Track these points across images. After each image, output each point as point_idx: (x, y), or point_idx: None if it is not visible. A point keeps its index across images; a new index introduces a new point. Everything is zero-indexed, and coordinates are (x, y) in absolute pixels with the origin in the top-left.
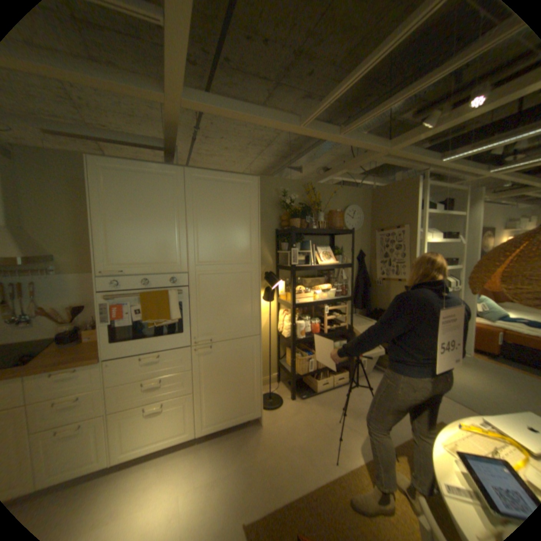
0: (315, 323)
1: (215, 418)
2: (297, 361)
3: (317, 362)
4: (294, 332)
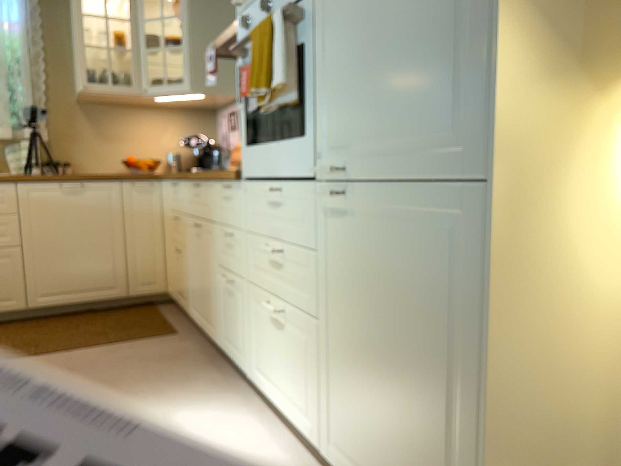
0: None
1: (357, 448)
2: None
3: None
4: None
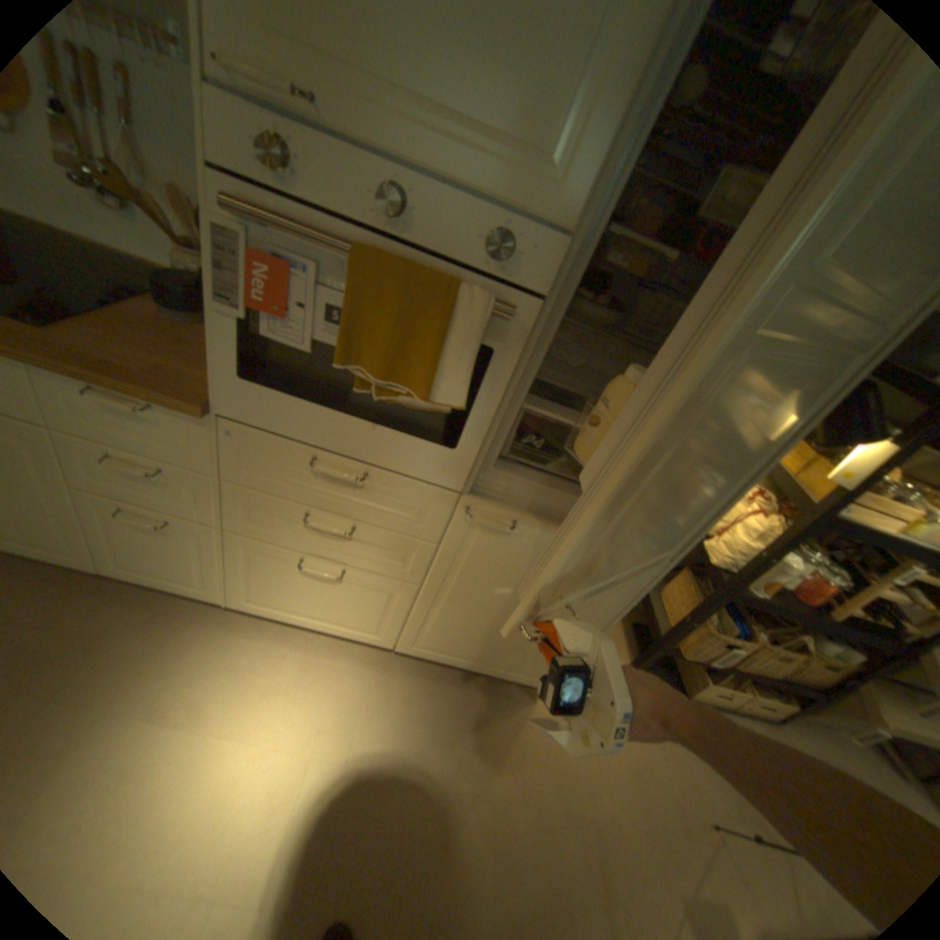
0: (836, 584)
1: (449, 647)
2: (702, 630)
3: (750, 659)
4: (760, 579)
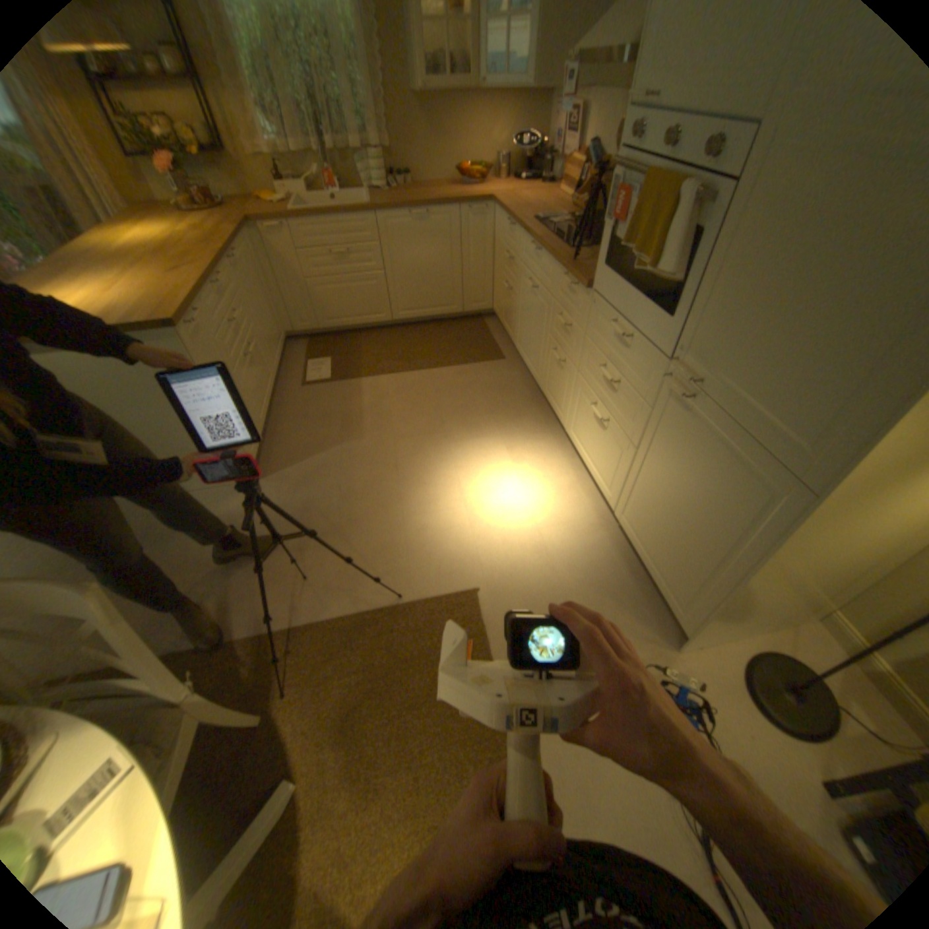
0: None
1: (637, 527)
2: None
3: None
4: None
